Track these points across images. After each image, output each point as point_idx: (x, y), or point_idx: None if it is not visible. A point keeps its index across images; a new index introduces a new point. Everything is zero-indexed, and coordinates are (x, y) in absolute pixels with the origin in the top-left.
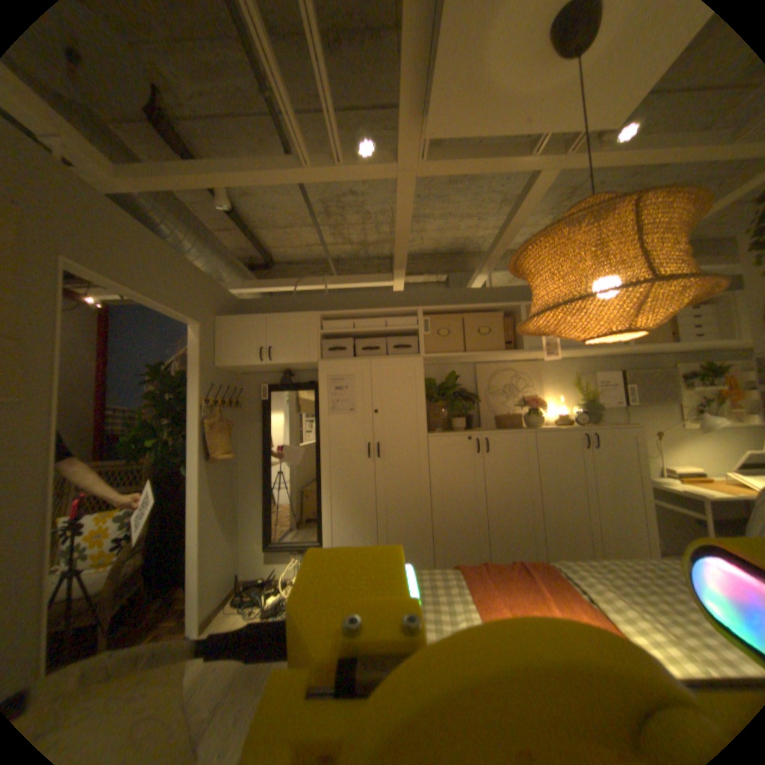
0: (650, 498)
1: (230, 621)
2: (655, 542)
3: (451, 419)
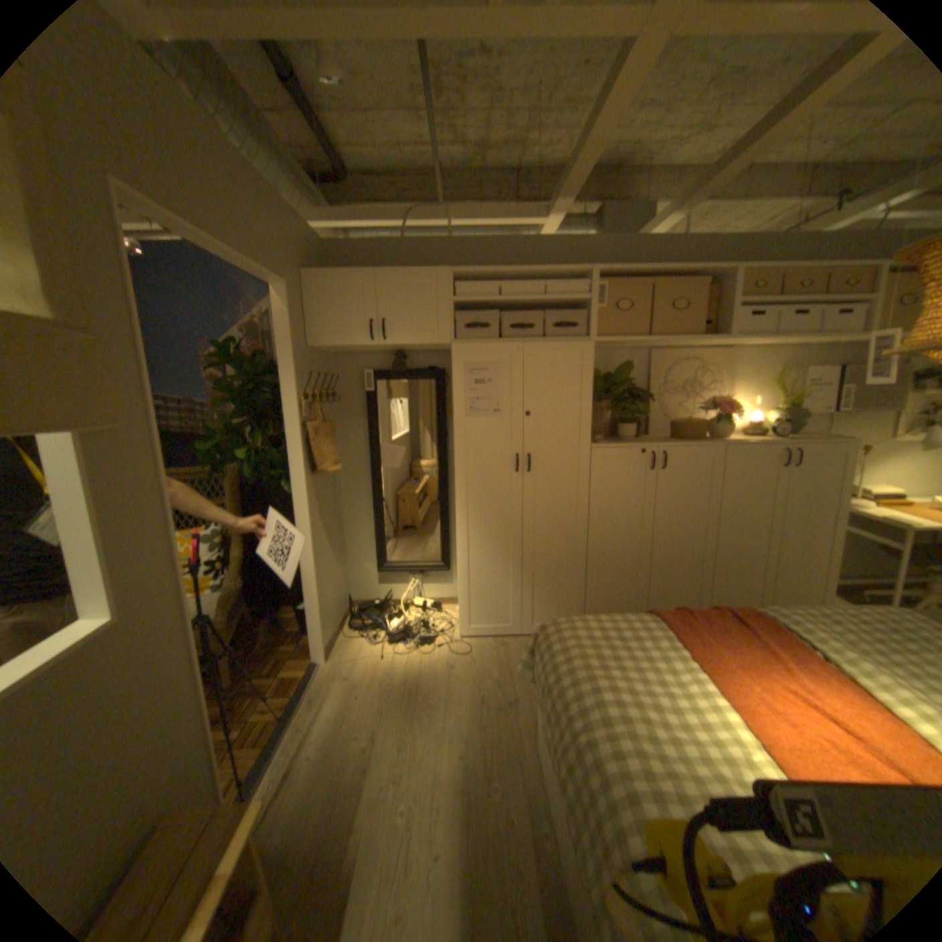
0: (843, 526)
1: (357, 648)
2: (836, 571)
3: (610, 424)
